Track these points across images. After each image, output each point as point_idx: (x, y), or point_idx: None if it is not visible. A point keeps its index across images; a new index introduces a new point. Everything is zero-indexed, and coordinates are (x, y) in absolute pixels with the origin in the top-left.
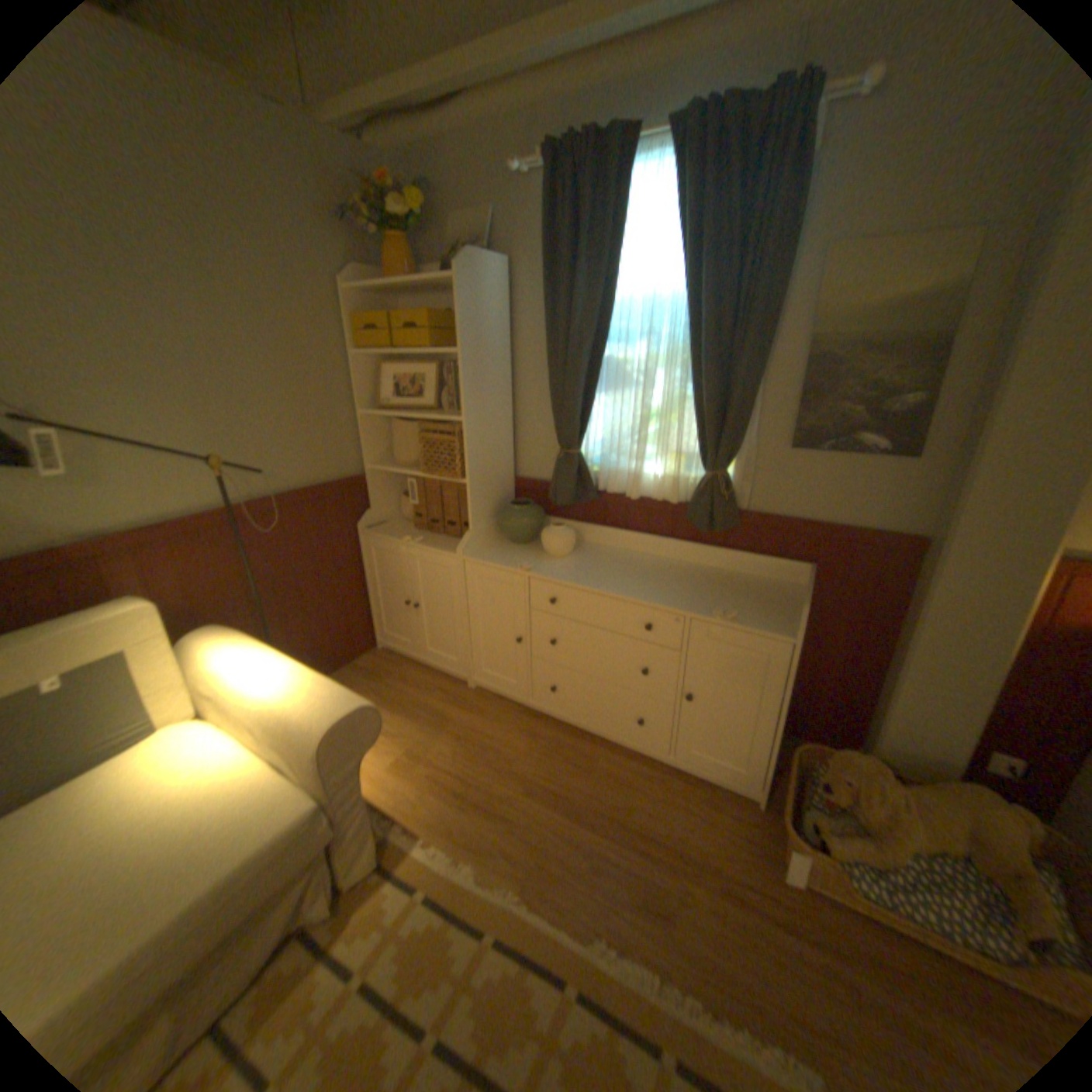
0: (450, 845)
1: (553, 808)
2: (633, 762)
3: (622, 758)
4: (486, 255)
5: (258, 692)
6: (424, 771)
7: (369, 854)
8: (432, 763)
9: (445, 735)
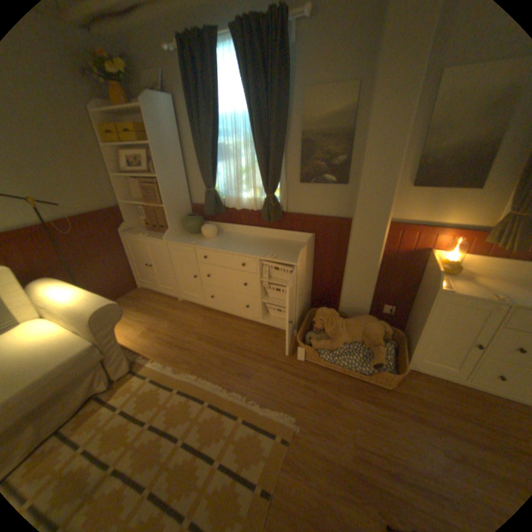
0: (163, 361)
1: (209, 343)
2: (246, 324)
3: (242, 322)
4: (158, 95)
5: (63, 303)
6: (155, 335)
7: (125, 366)
8: (159, 332)
9: (166, 321)
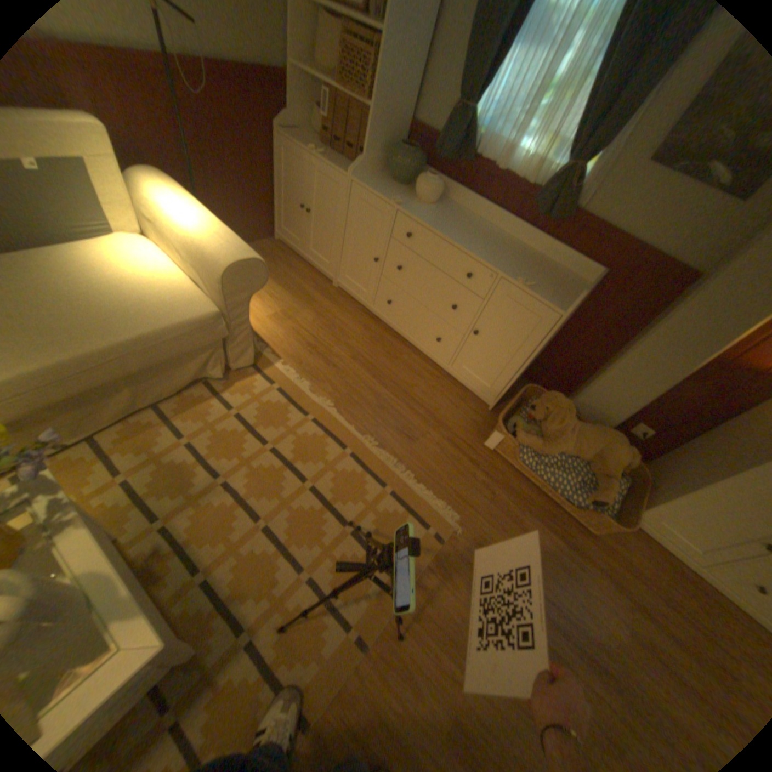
0: (299, 370)
1: (366, 371)
2: (424, 363)
3: (418, 359)
4: None
5: (184, 227)
6: (291, 326)
7: (249, 357)
8: (298, 323)
9: (310, 311)
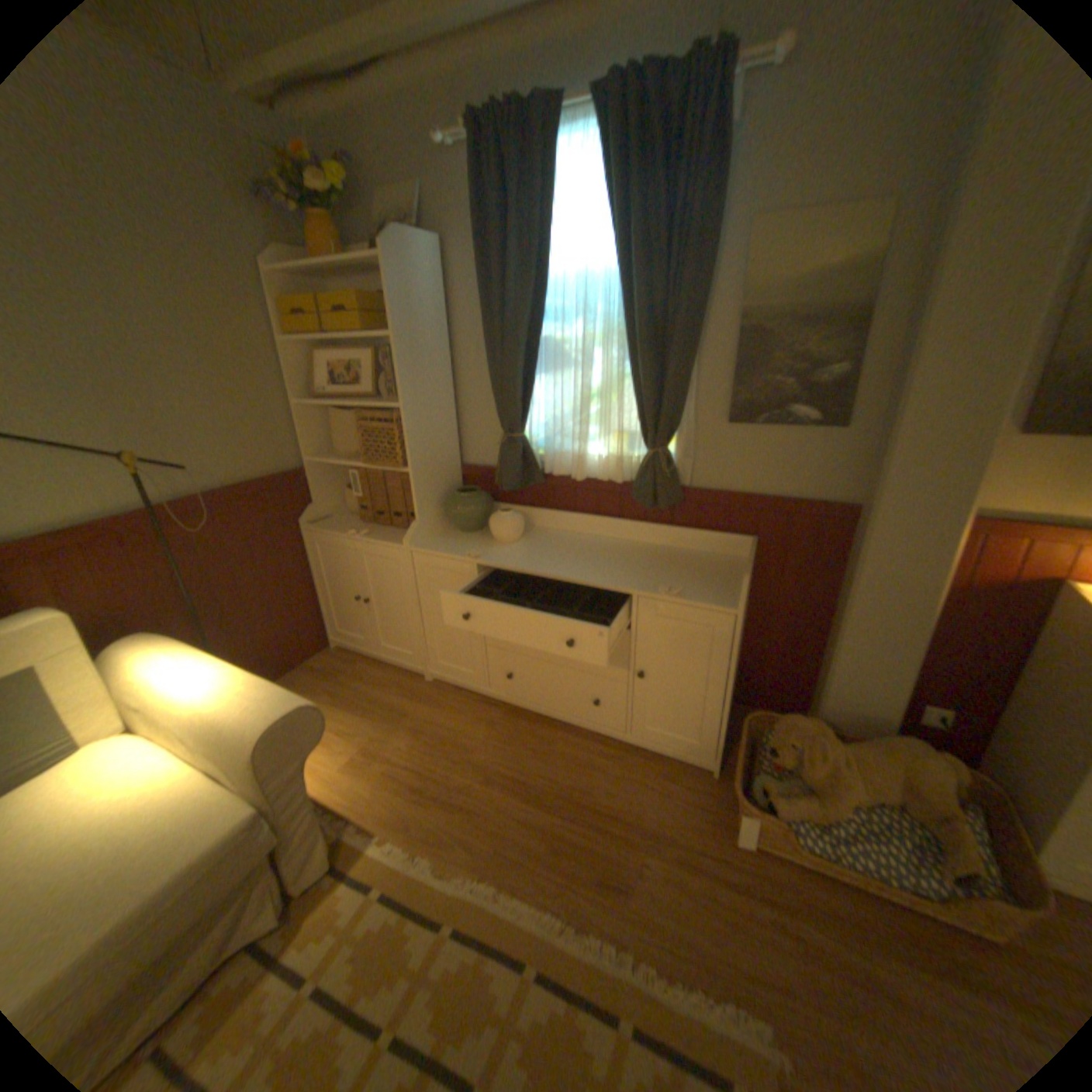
0: (407, 841)
1: (511, 794)
2: (591, 743)
3: (580, 739)
4: (414, 234)
5: (188, 701)
6: (379, 769)
7: (320, 858)
8: (388, 760)
9: (402, 731)
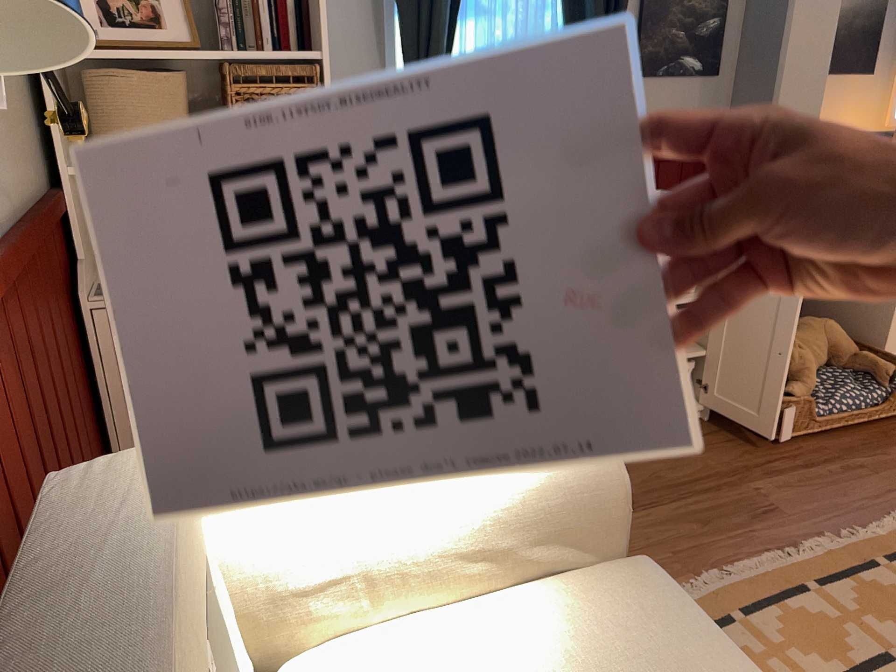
0: None
1: None
2: None
3: None
4: None
5: (451, 495)
6: None
7: None
8: None
9: None
